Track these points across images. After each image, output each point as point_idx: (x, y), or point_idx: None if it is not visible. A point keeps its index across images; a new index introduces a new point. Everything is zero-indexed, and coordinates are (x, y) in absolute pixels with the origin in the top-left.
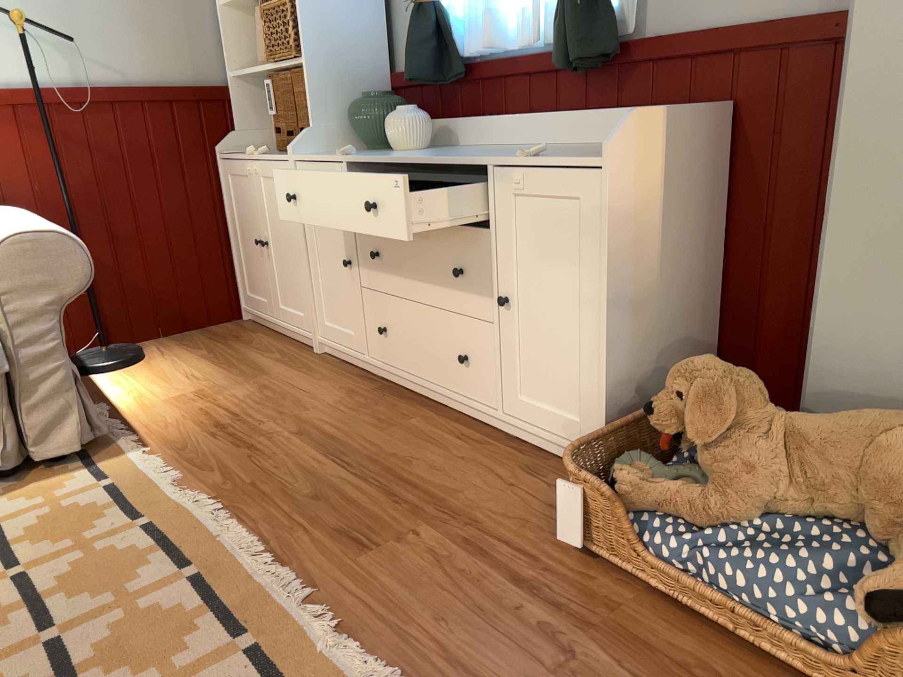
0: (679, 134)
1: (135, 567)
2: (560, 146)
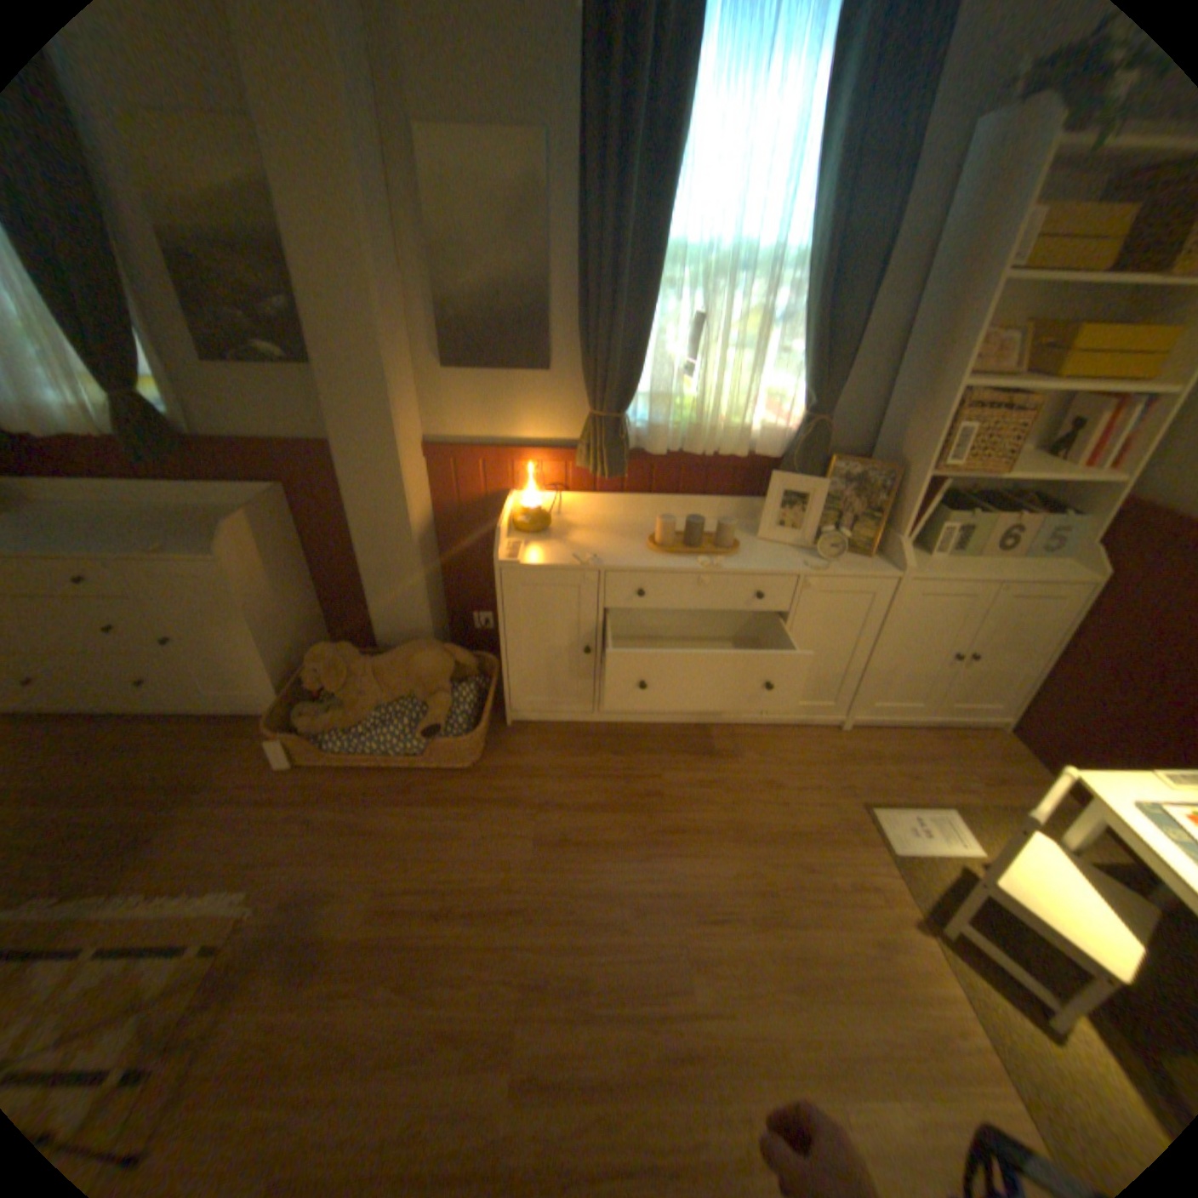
0: (257, 517)
1: None
2: (157, 510)
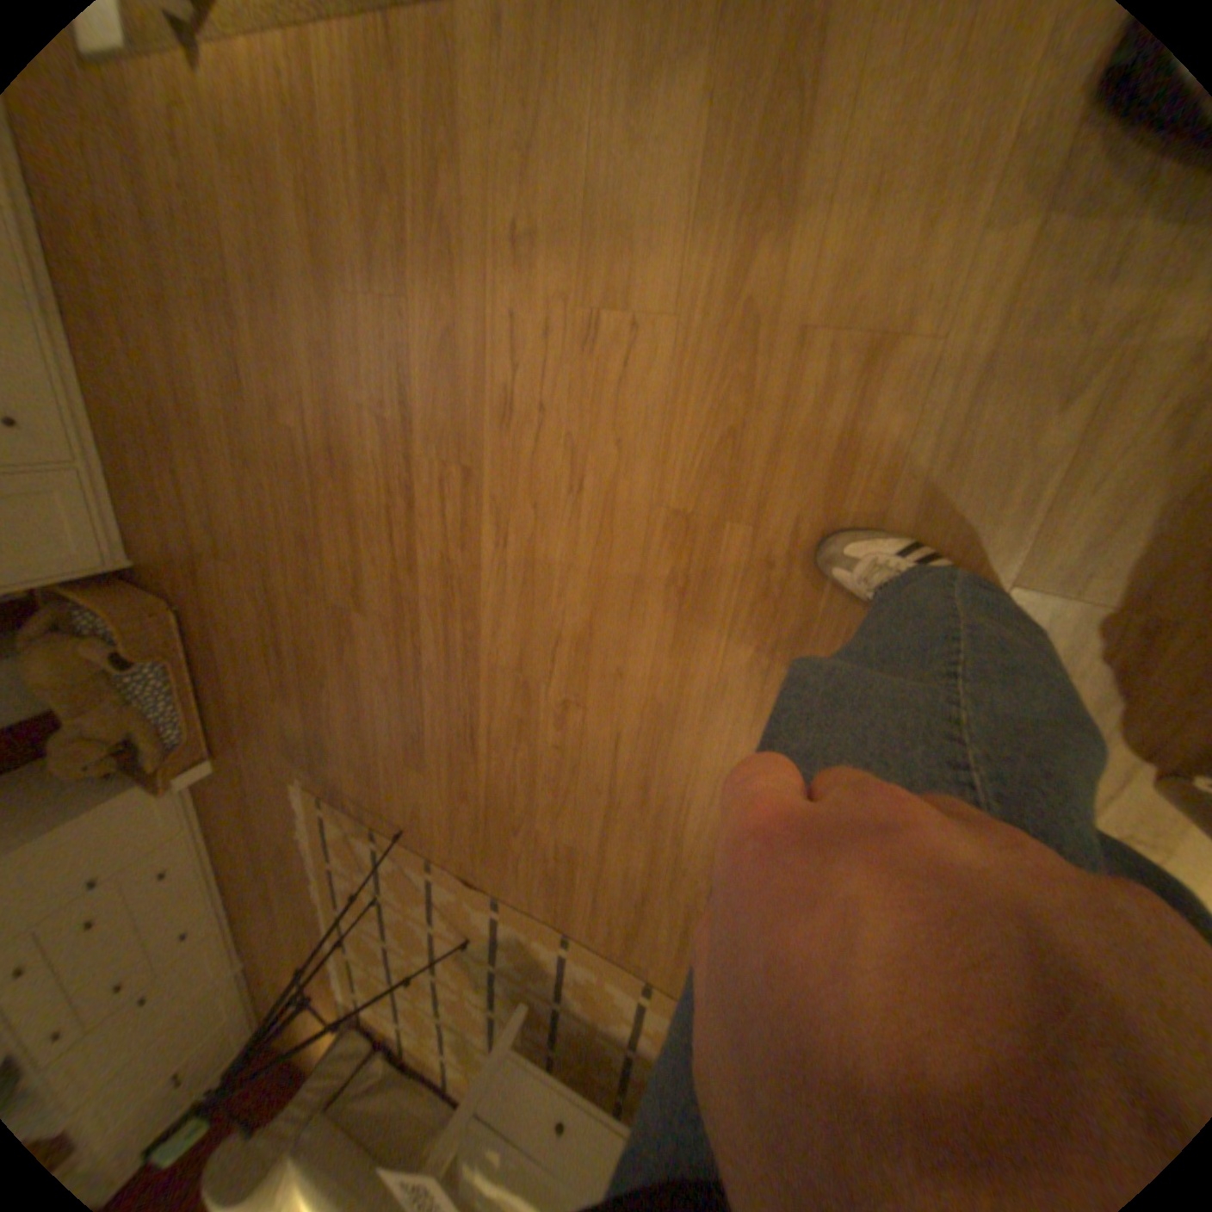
0: None
1: (343, 939)
2: None
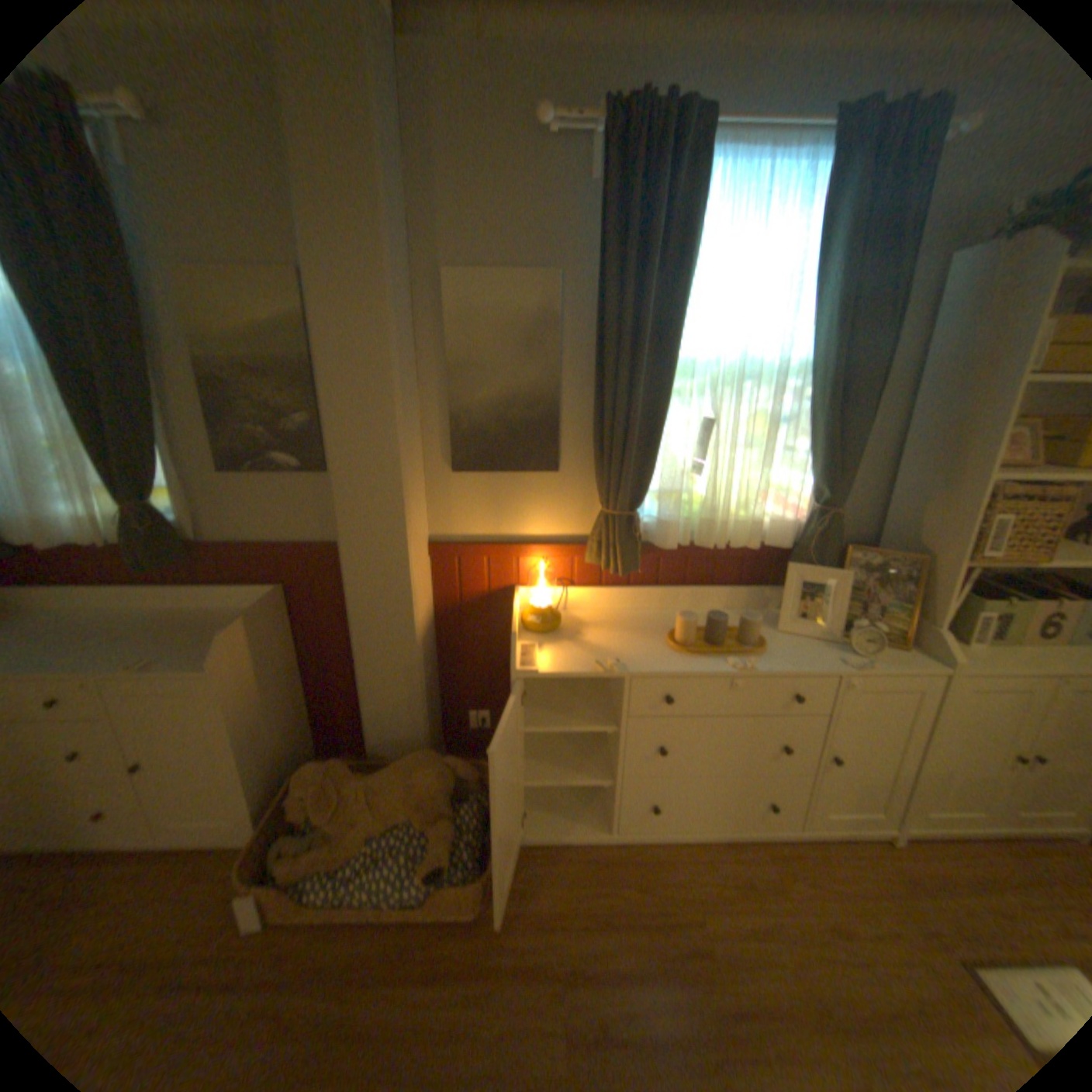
0: (254, 625)
1: None
2: (149, 618)
